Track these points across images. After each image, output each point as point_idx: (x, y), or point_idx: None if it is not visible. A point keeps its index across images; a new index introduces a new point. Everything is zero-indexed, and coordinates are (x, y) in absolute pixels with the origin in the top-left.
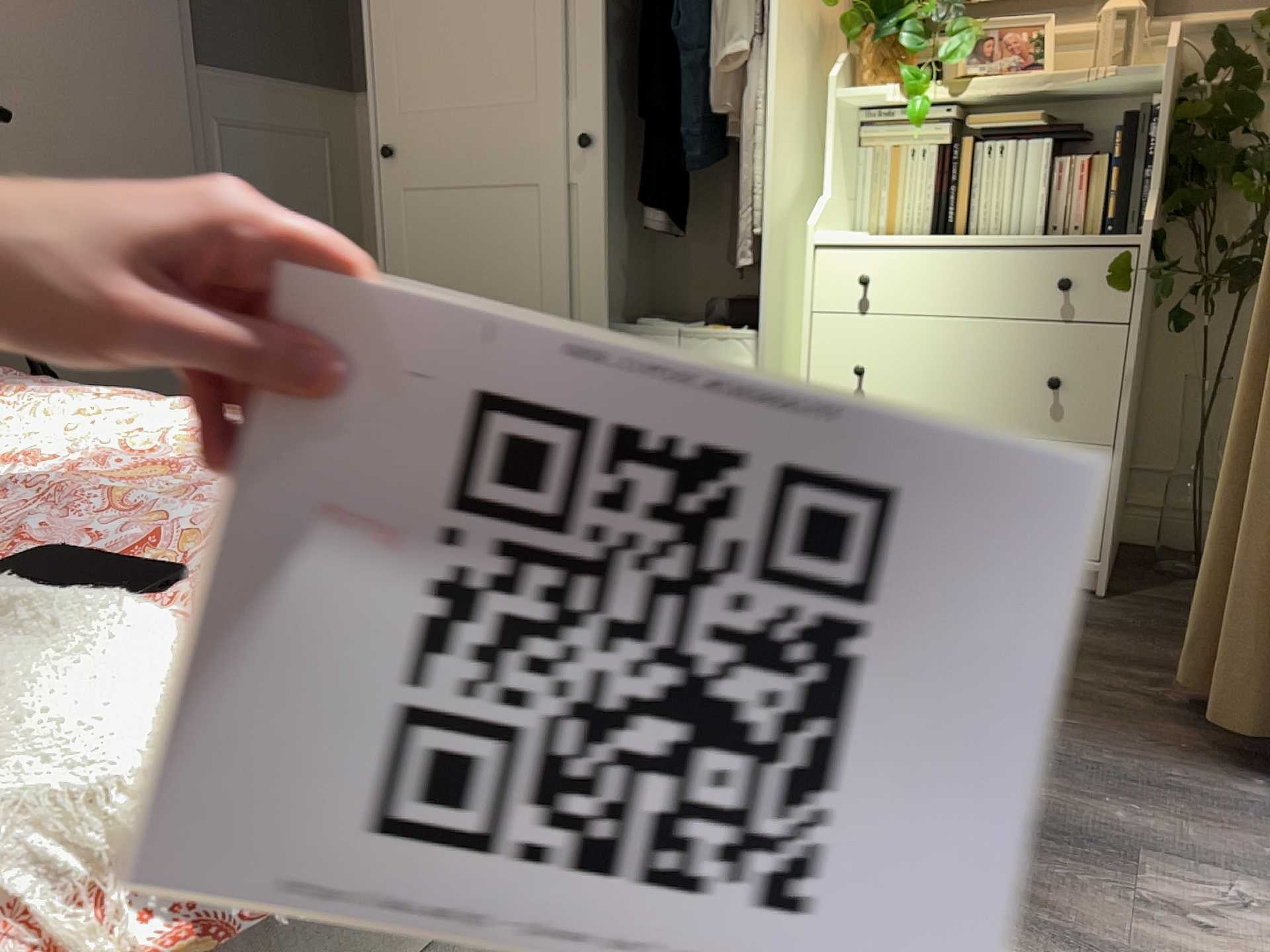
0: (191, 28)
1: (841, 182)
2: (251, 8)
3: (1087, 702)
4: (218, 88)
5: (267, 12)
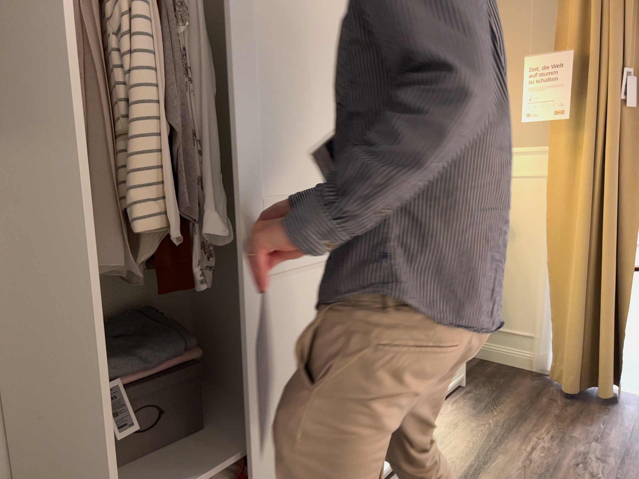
0: None
1: None
2: None
3: (573, 416)
4: None
5: None
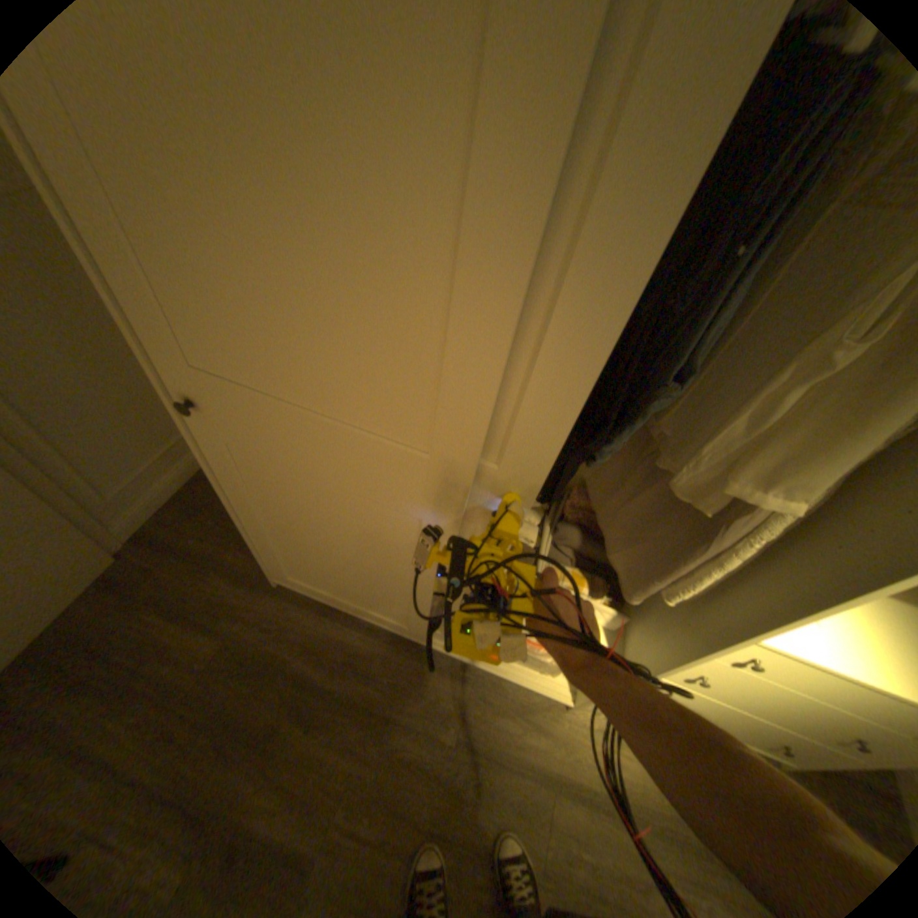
0: None
1: None
2: None
3: None
4: None
5: None
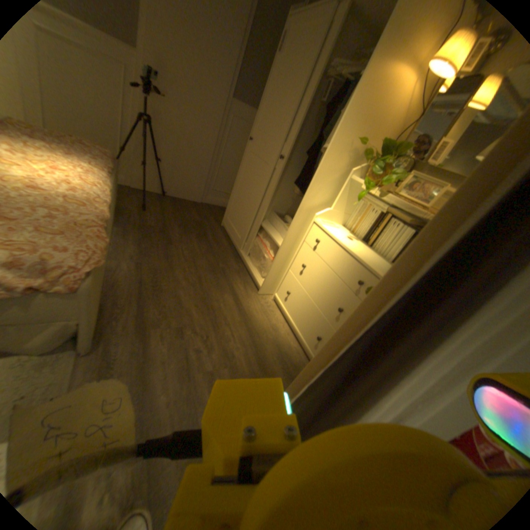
0: (233, 84)
1: (344, 205)
2: (255, 84)
3: None
4: (236, 104)
5: (260, 87)
